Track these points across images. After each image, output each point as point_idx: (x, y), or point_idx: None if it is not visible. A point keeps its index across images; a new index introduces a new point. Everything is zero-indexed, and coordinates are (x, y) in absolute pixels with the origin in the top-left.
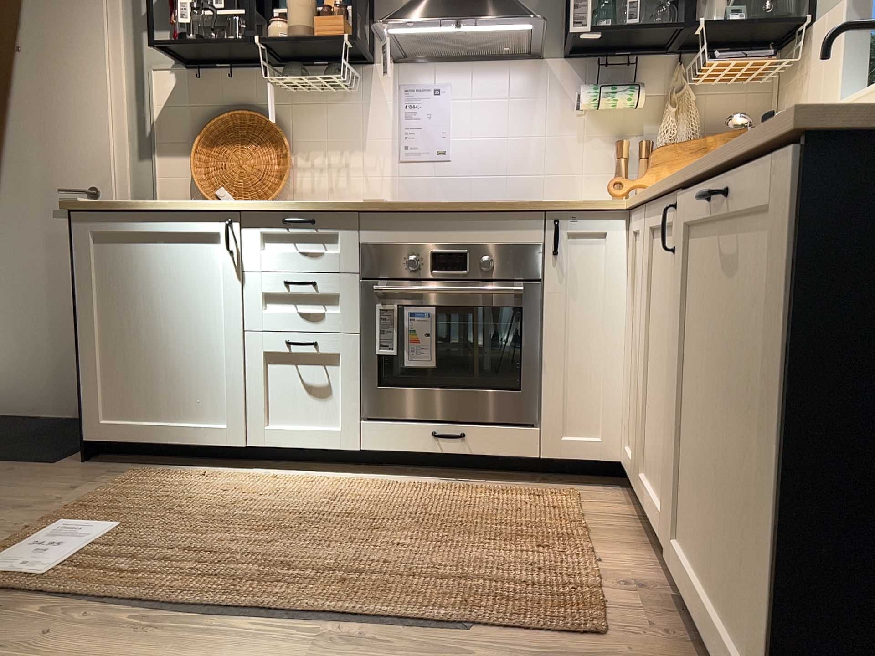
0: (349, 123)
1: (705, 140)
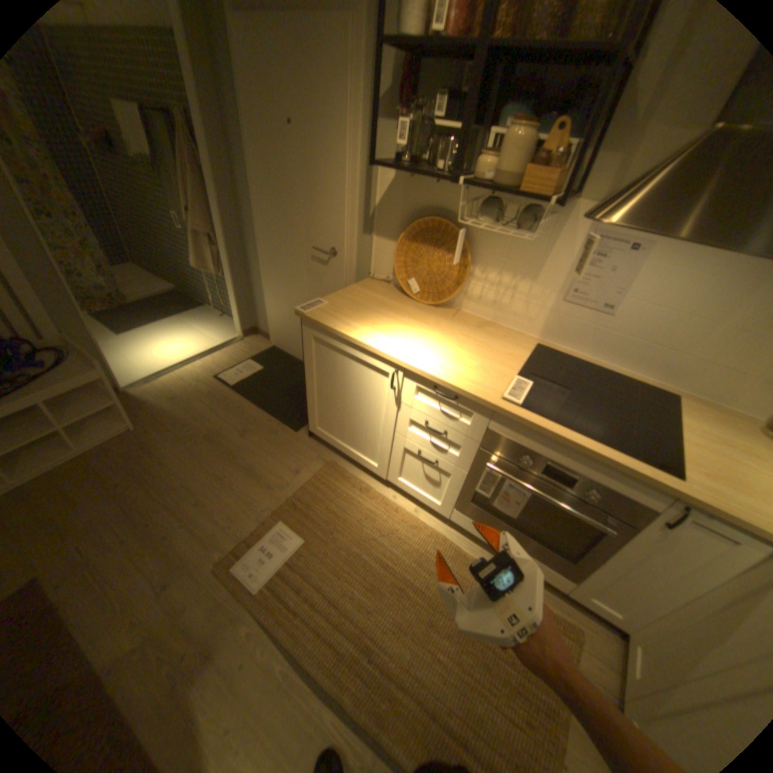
0: (532, 253)
1: None
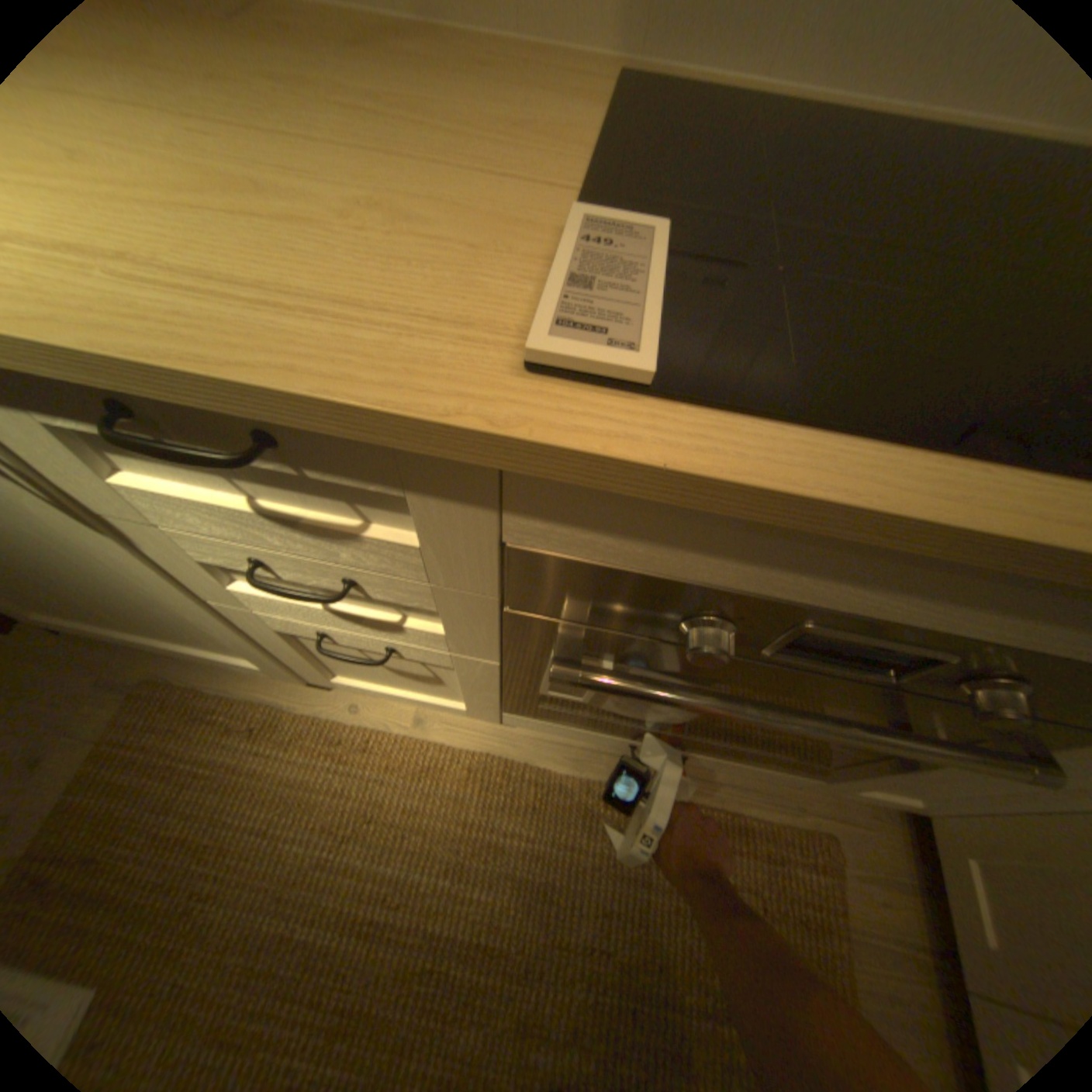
0: None
1: None
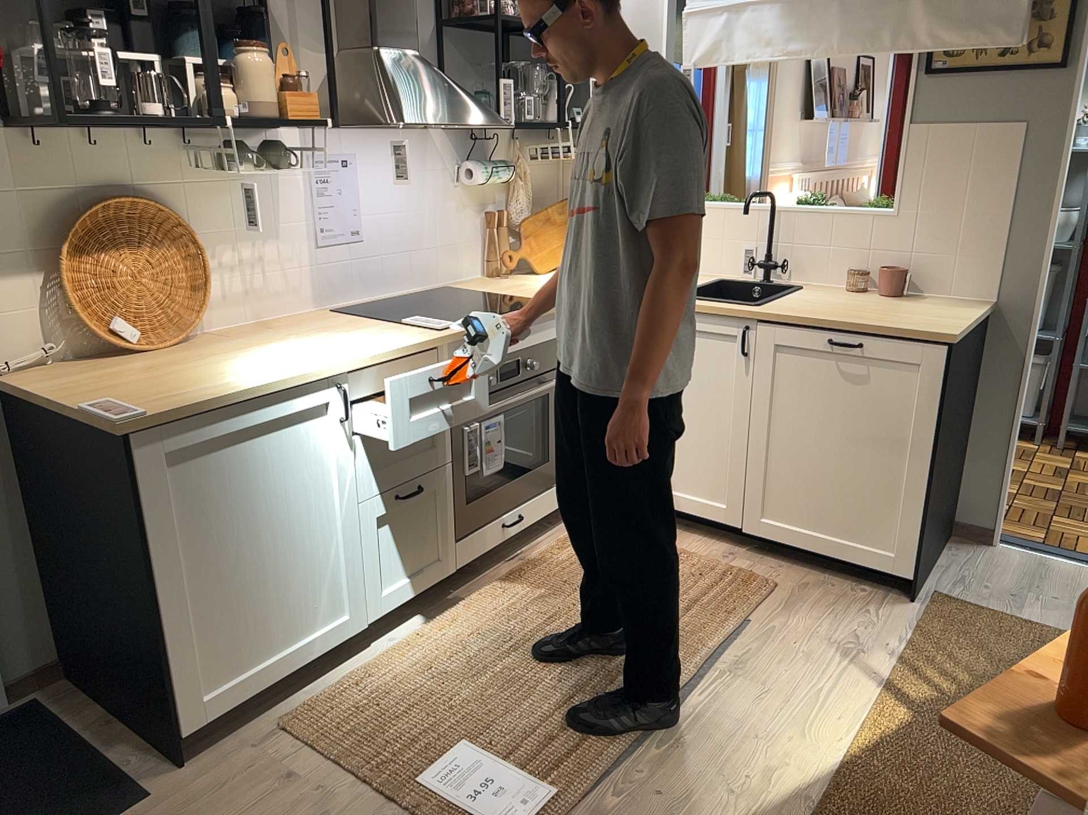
0: (261, 206)
1: (547, 210)
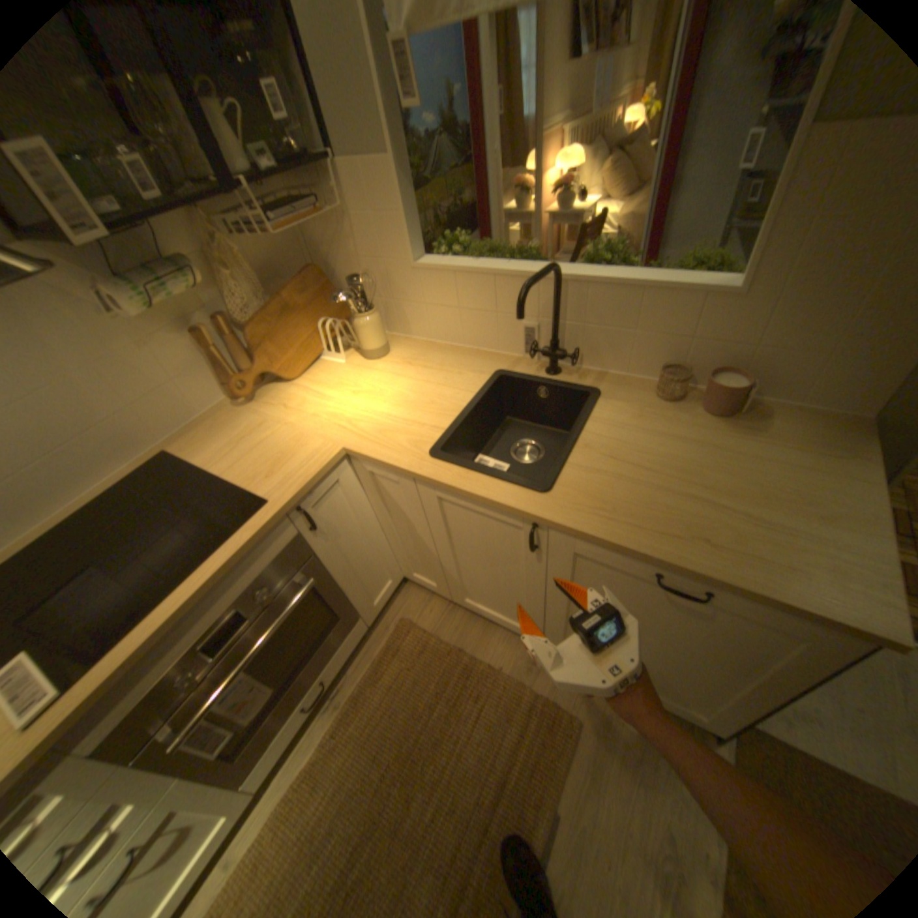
0: None
1: (280, 294)
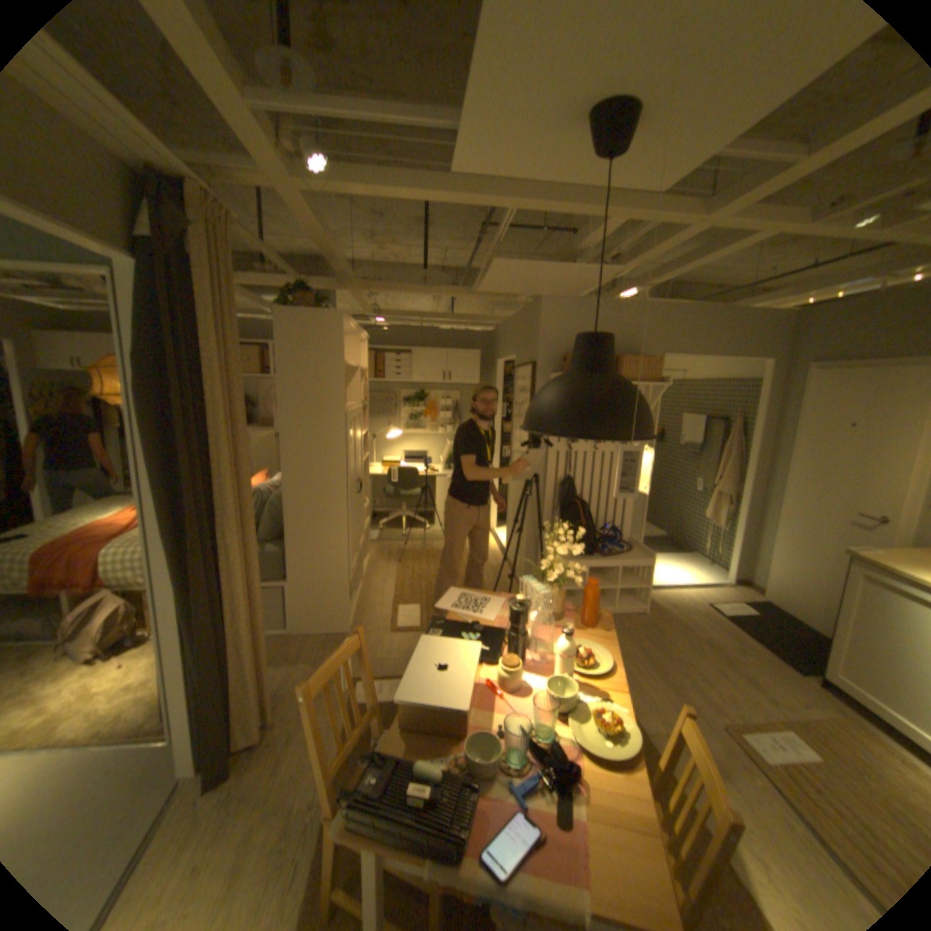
0: None
1: None
